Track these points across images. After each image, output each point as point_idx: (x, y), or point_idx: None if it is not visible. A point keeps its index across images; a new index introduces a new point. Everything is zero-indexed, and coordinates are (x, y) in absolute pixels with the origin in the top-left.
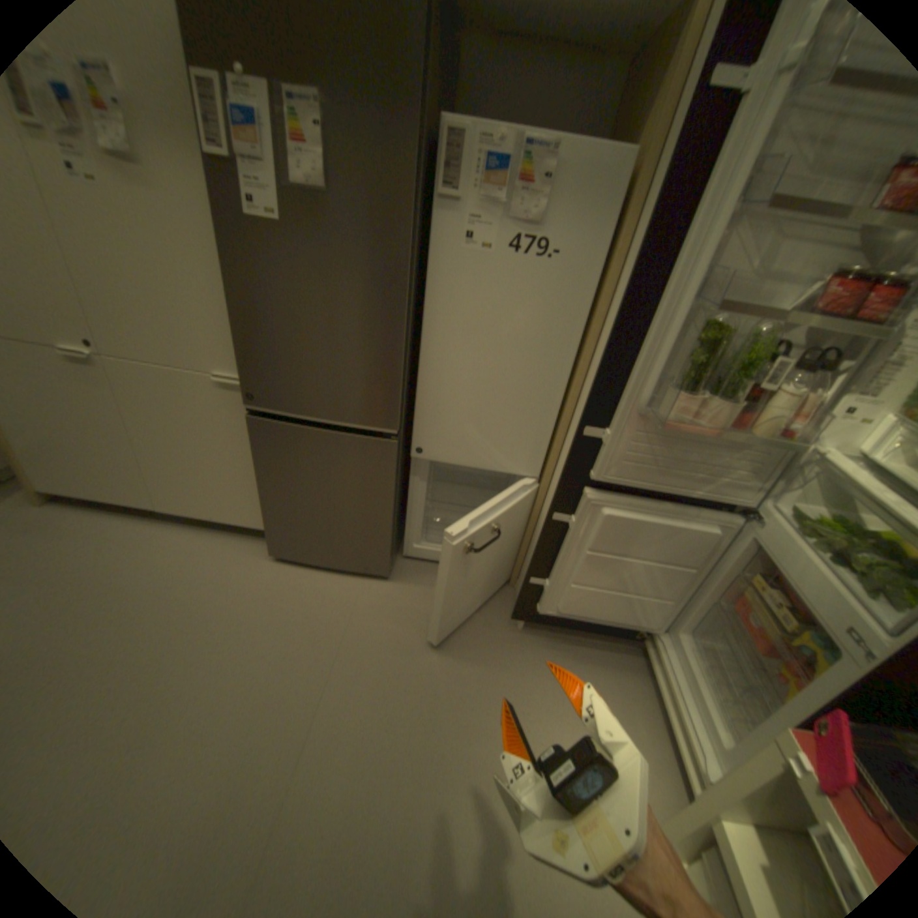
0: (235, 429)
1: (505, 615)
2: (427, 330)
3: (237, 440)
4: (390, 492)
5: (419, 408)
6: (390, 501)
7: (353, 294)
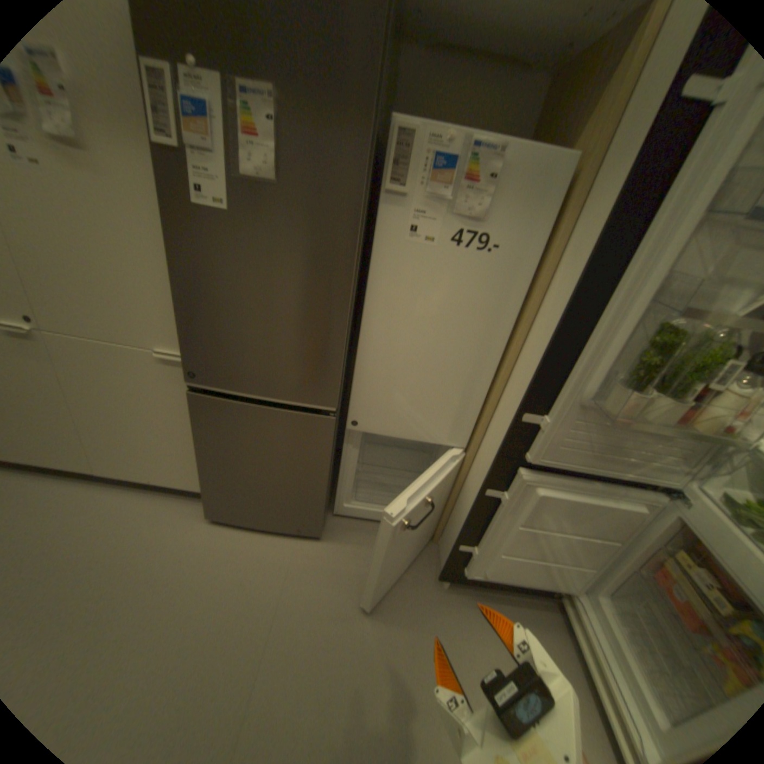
0: (175, 401)
1: (430, 573)
2: (367, 314)
3: (176, 410)
4: (326, 462)
5: (355, 384)
6: (325, 471)
7: (298, 281)
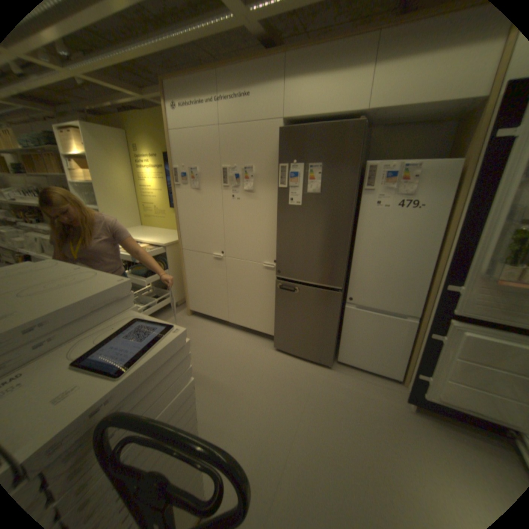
0: (267, 287)
1: (403, 402)
2: (357, 242)
3: (267, 291)
4: (336, 319)
5: (352, 278)
6: (335, 324)
7: (326, 229)
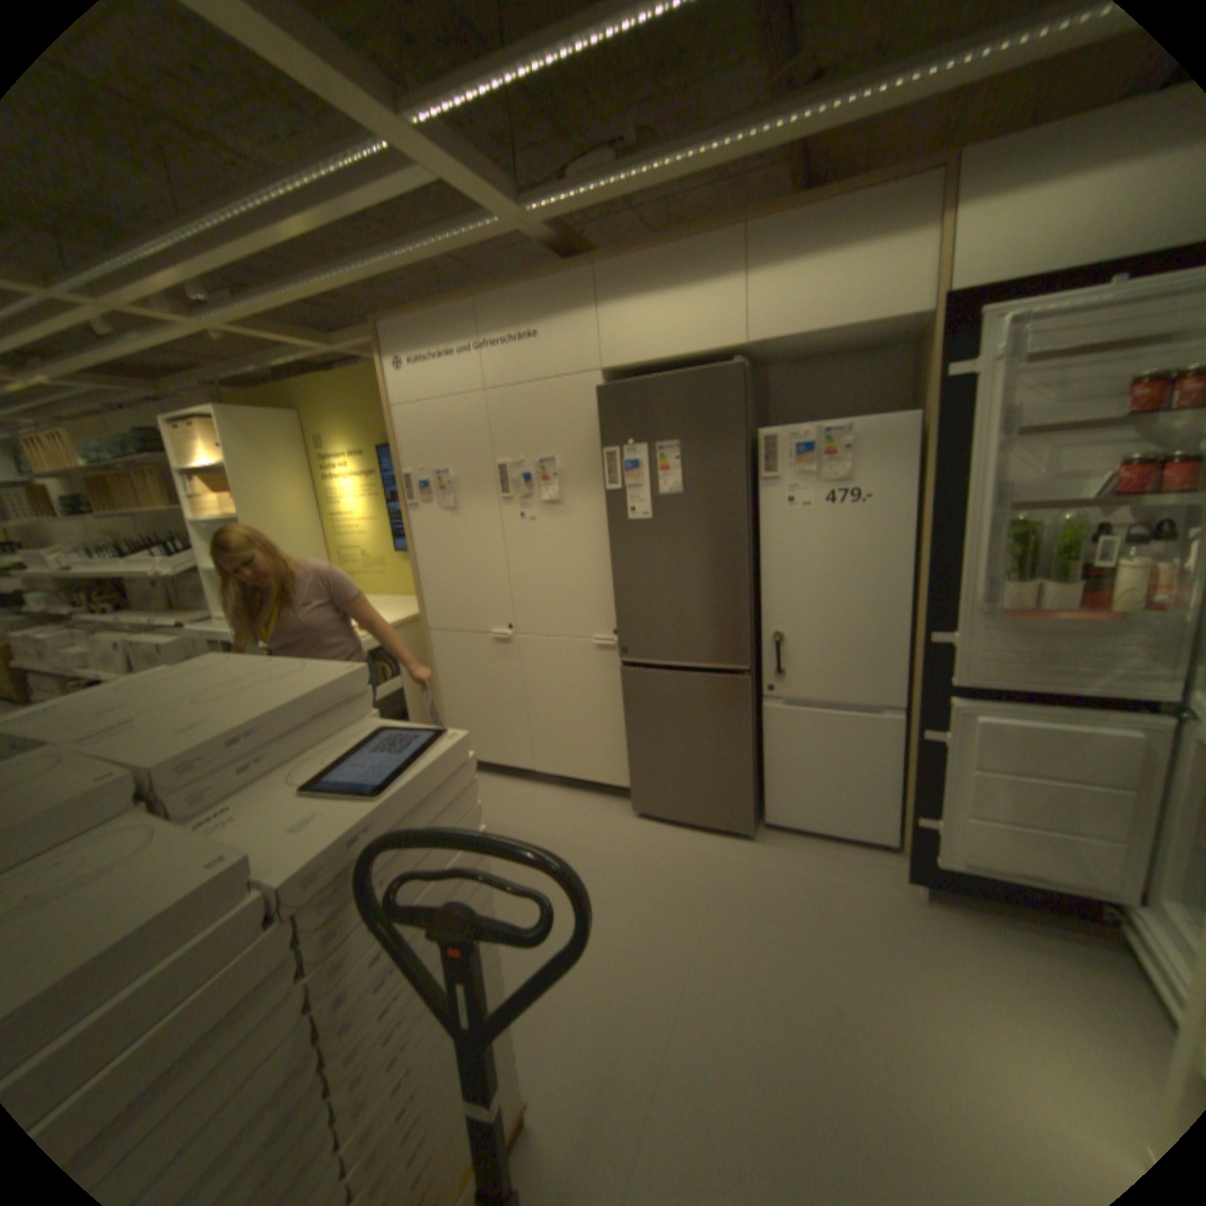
0: (606, 685)
1: (903, 888)
2: (766, 577)
3: (607, 695)
4: (747, 731)
5: (766, 646)
6: (747, 742)
7: (704, 558)
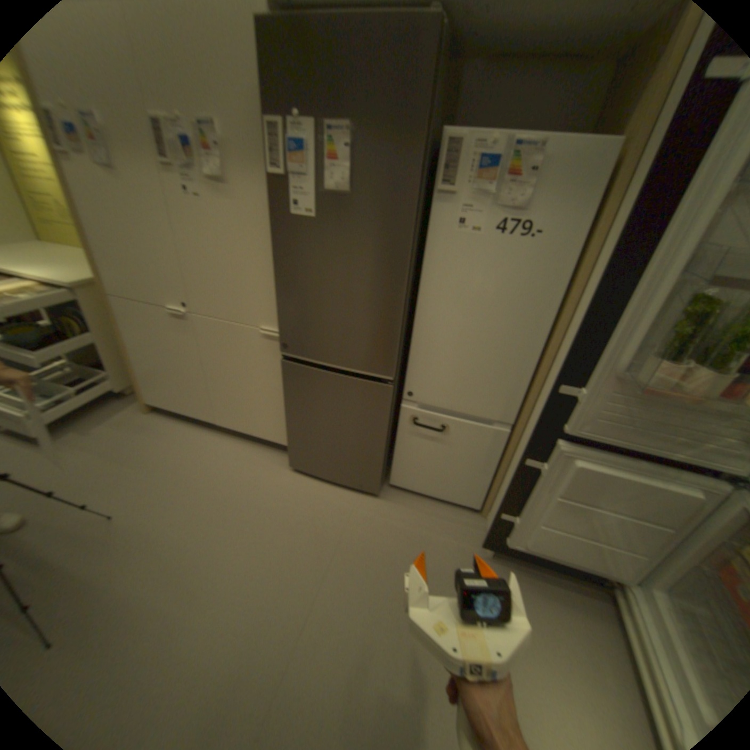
0: (271, 369)
1: (476, 542)
2: (421, 297)
3: (272, 376)
4: (383, 426)
5: (410, 359)
6: (382, 433)
7: (364, 269)
